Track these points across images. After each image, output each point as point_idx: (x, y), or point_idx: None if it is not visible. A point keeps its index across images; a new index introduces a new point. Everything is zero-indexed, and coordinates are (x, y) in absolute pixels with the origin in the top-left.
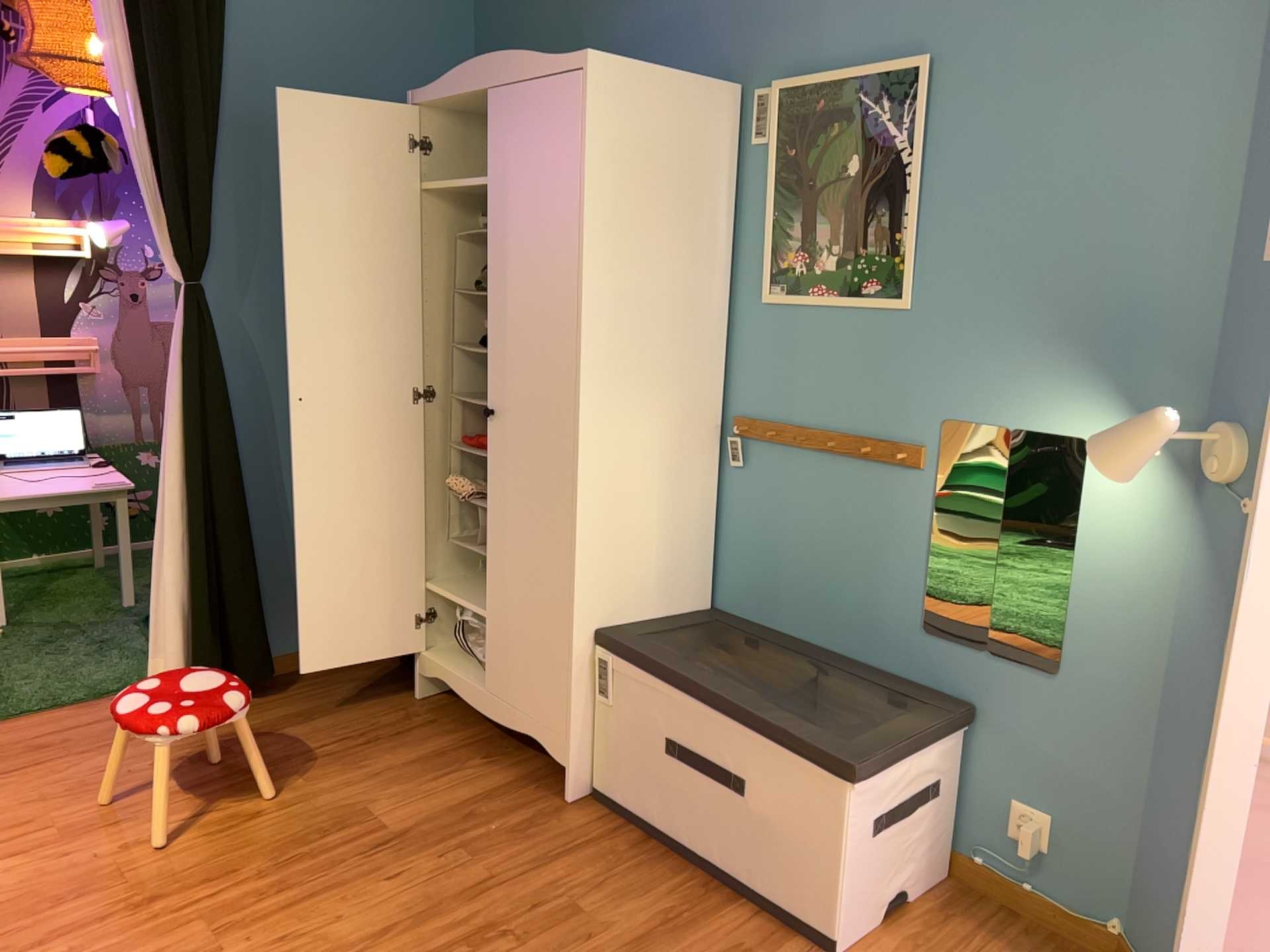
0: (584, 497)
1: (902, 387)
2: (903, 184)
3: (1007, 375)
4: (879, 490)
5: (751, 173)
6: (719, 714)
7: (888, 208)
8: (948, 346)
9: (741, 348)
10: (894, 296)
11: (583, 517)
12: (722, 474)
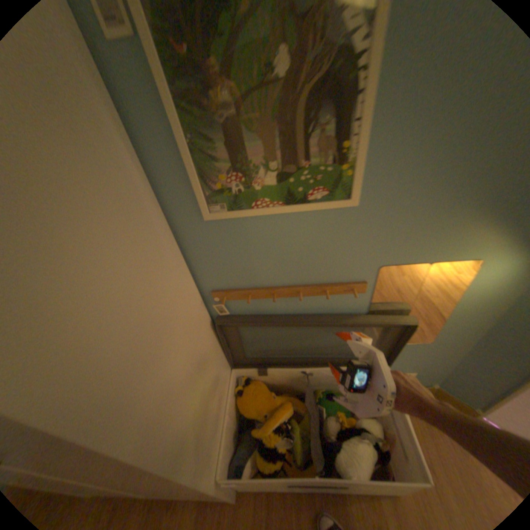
0: (176, 468)
1: (349, 254)
2: (358, 77)
3: (438, 234)
4: (333, 304)
5: (129, 81)
6: (333, 481)
7: (337, 110)
8: (392, 224)
9: (197, 253)
10: (345, 196)
11: (183, 471)
12: (214, 317)
